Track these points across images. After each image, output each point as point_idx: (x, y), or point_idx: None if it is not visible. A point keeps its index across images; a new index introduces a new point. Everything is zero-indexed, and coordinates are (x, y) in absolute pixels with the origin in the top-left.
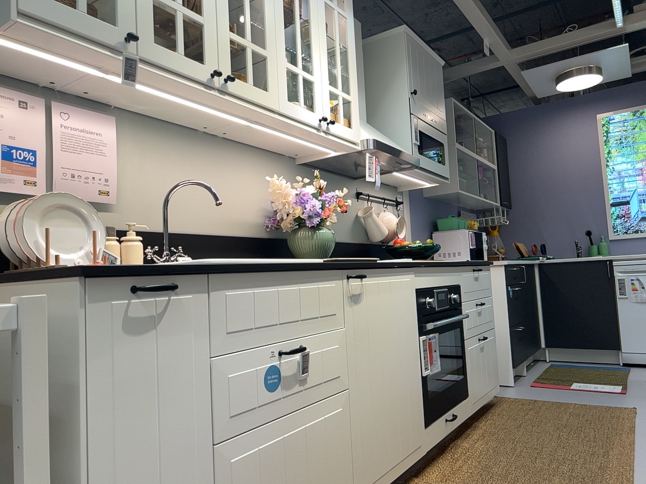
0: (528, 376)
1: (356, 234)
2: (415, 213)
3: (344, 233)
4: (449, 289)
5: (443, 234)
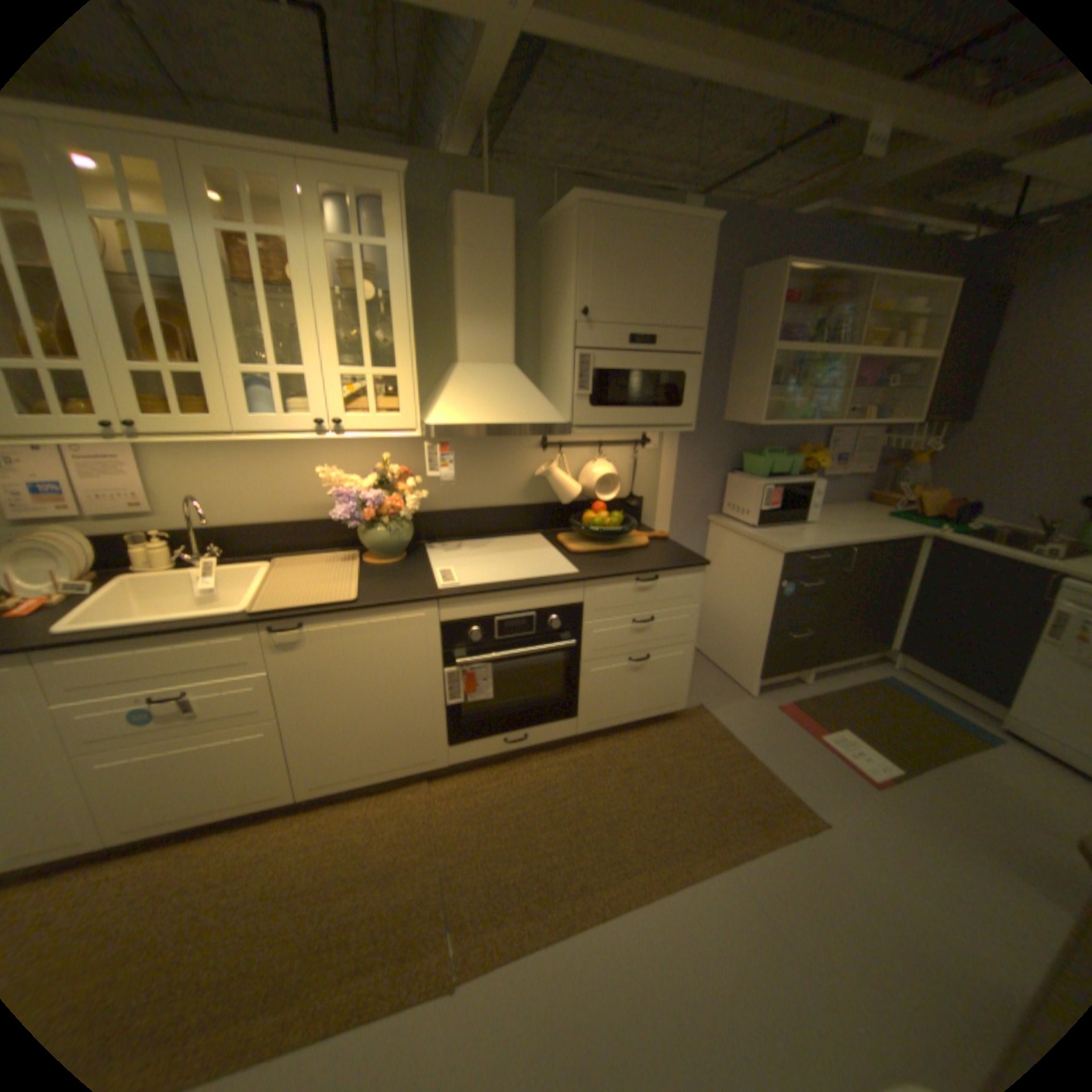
0: (806, 690)
1: (532, 494)
2: (688, 450)
3: (506, 496)
4: (544, 612)
5: (739, 479)
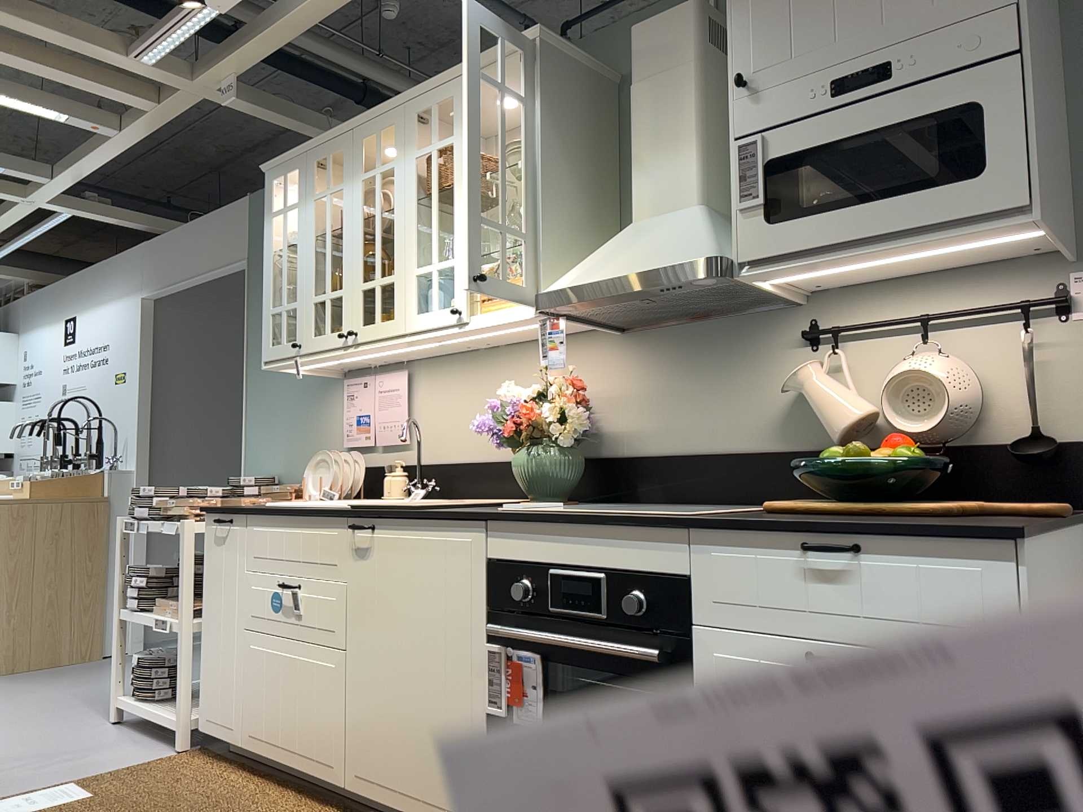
0: None
1: (795, 431)
2: None
3: (747, 433)
4: (622, 580)
5: None
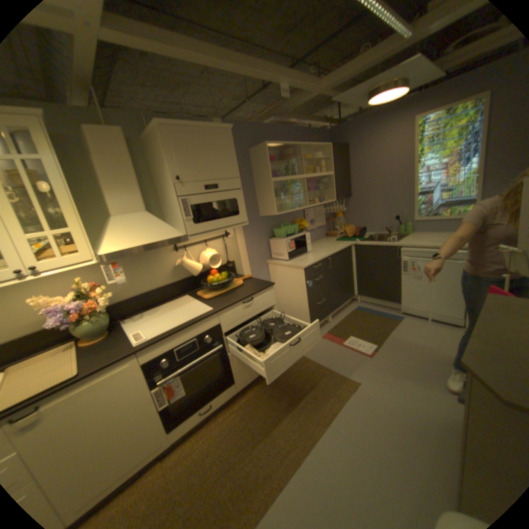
0: (330, 324)
1: (177, 275)
2: (248, 233)
3: (162, 280)
4: (200, 336)
5: (274, 240)
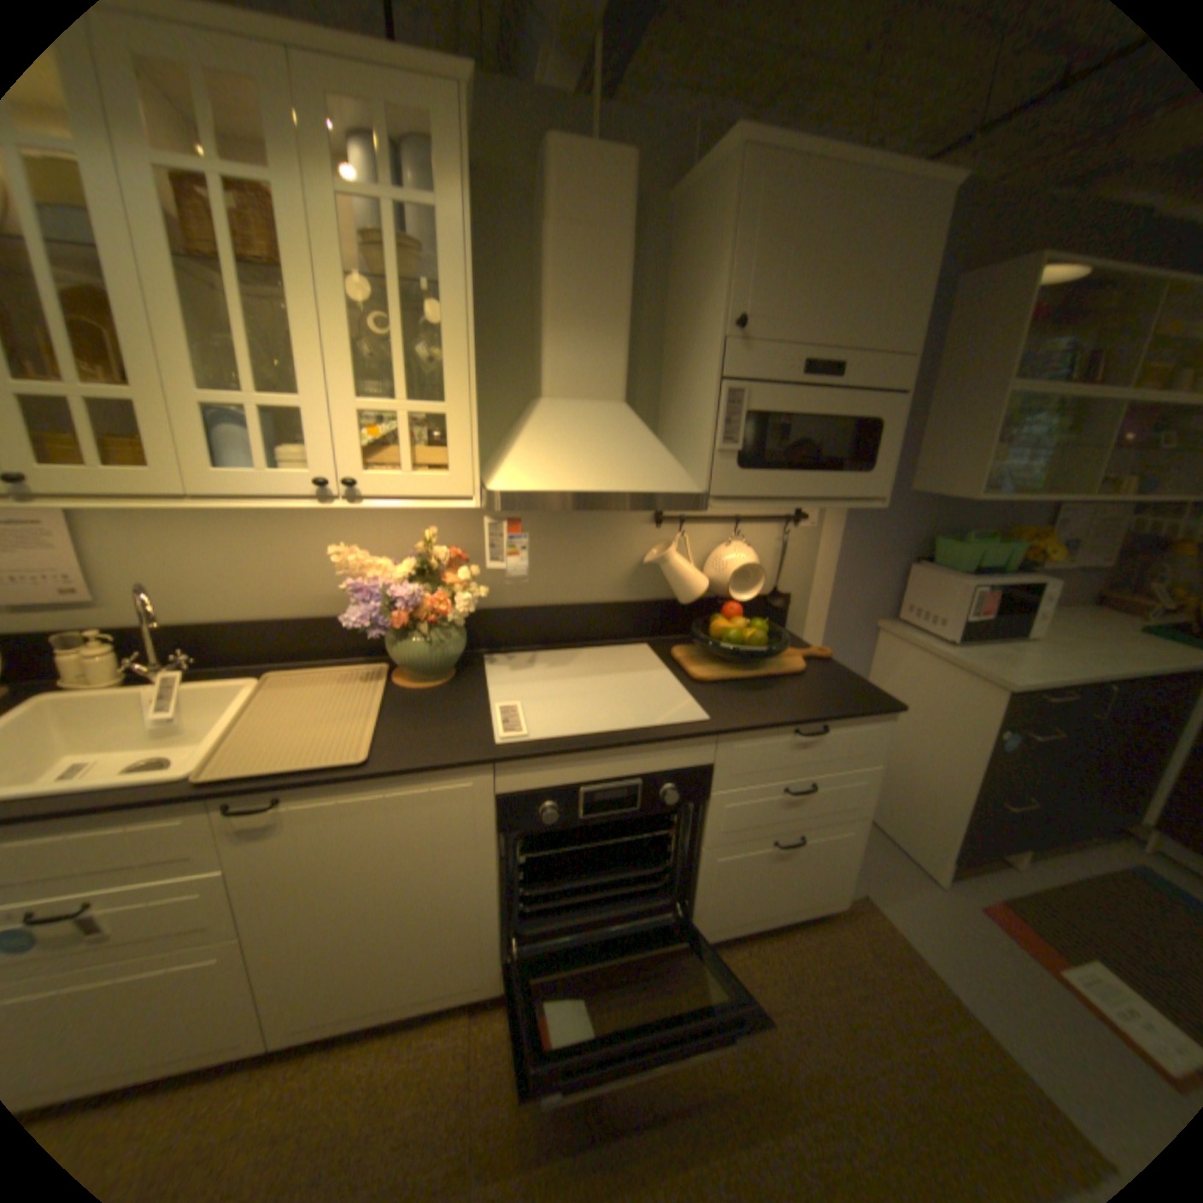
0: (1019, 880)
1: (638, 587)
2: (859, 529)
3: (601, 588)
4: (655, 778)
5: (930, 572)
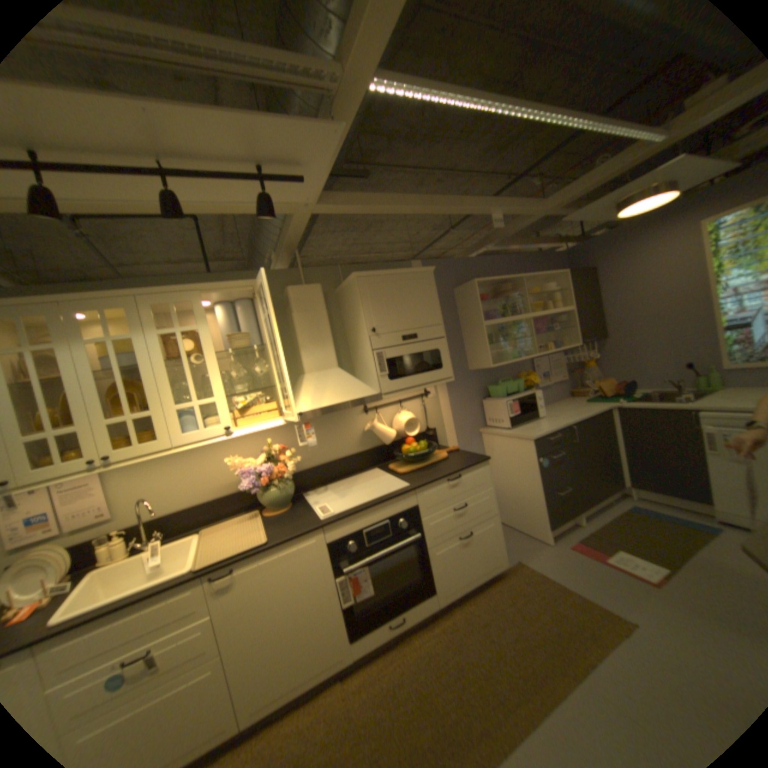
0: (584, 531)
1: (366, 443)
2: (454, 392)
3: (349, 449)
4: (394, 519)
5: (490, 402)
